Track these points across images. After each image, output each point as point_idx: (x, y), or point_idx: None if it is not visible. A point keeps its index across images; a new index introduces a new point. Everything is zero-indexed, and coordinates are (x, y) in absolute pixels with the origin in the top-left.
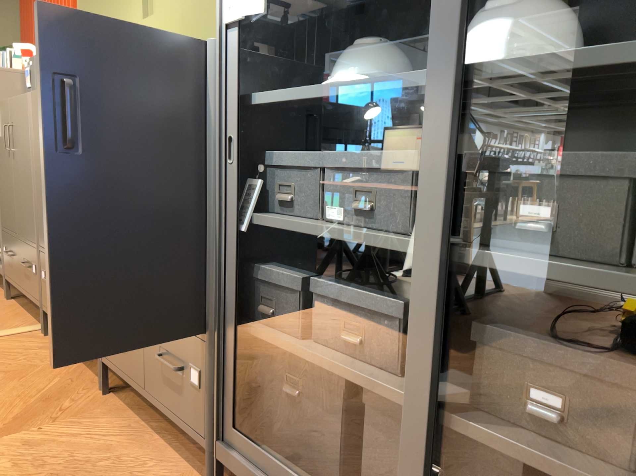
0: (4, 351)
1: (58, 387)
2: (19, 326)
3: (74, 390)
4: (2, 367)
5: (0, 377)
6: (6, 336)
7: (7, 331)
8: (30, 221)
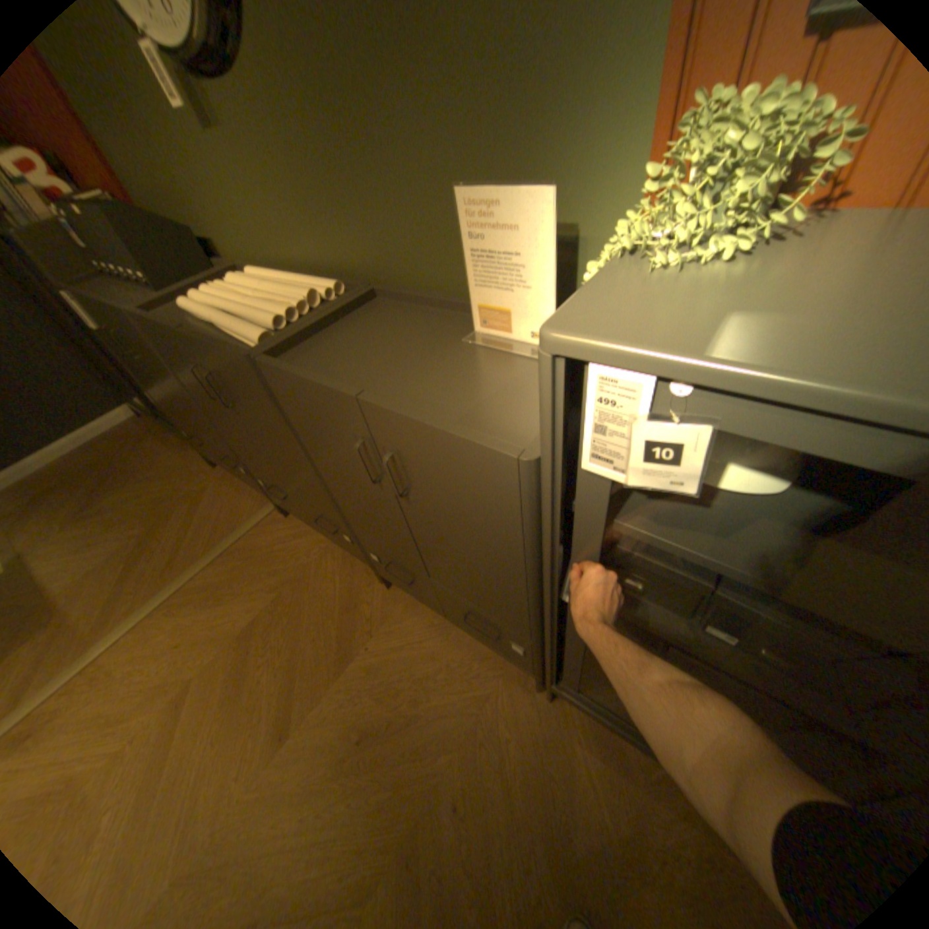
0: (266, 550)
1: (344, 588)
2: (253, 508)
3: (359, 588)
4: (280, 574)
5: (288, 588)
6: (252, 527)
7: (247, 518)
8: (211, 433)
